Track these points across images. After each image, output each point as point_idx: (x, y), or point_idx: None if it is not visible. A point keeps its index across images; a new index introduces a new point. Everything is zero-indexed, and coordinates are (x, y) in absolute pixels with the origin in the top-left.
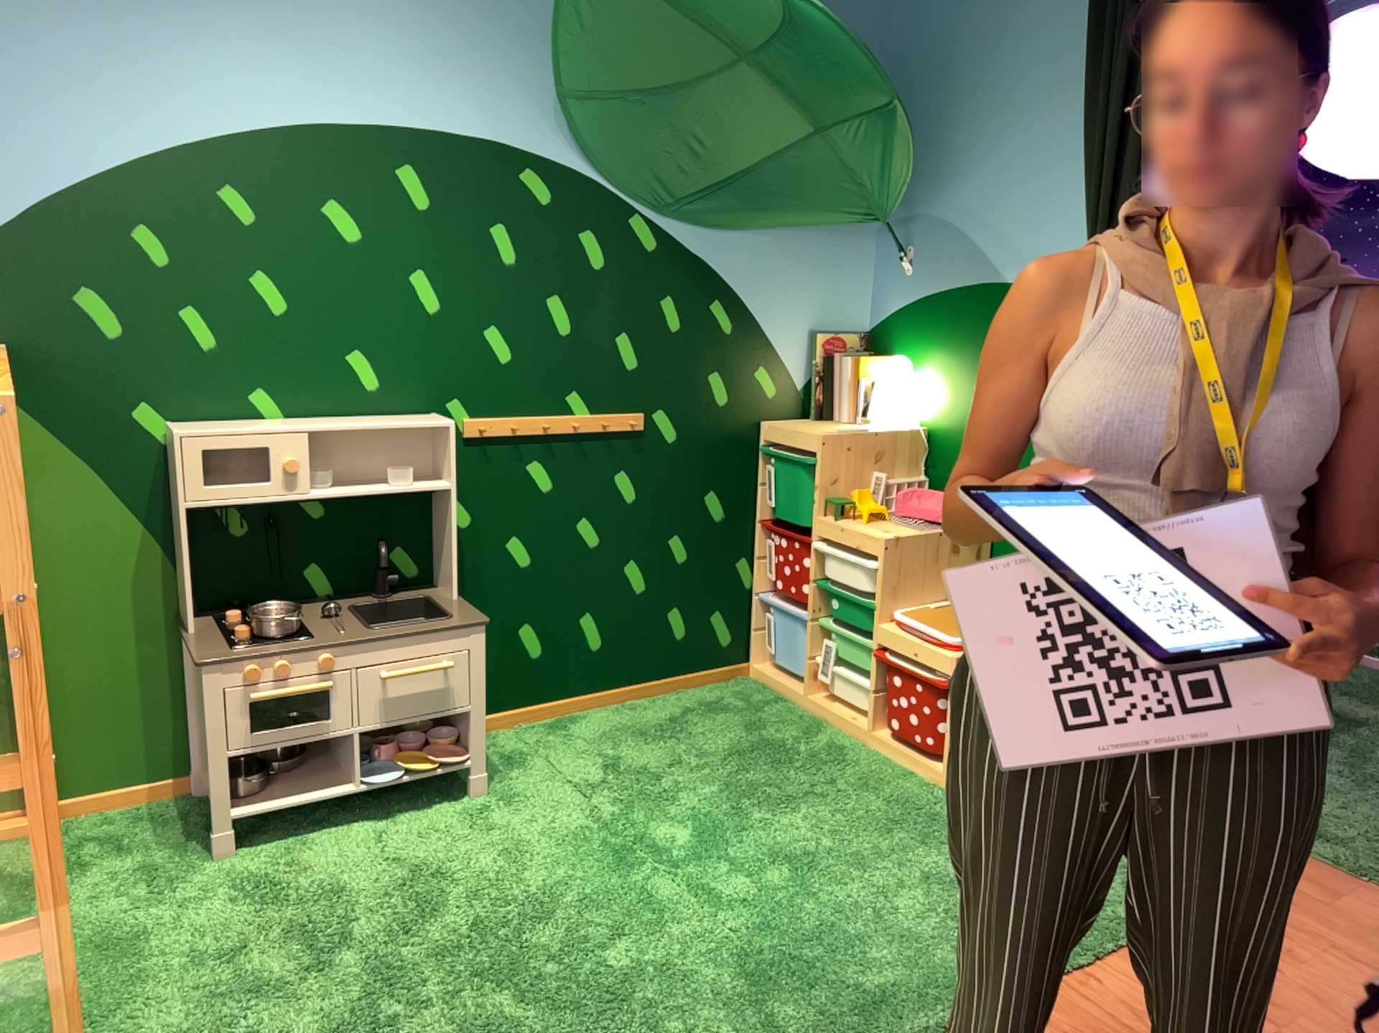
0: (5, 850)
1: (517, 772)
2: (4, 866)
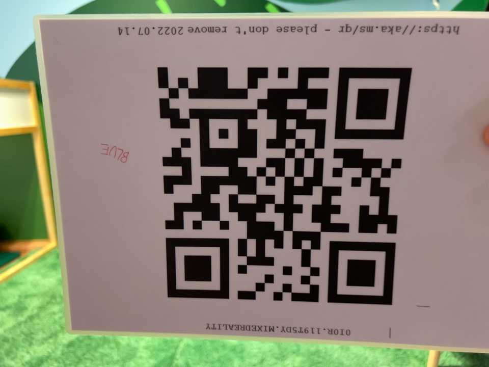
0: (29, 253)
1: None
2: (23, 258)
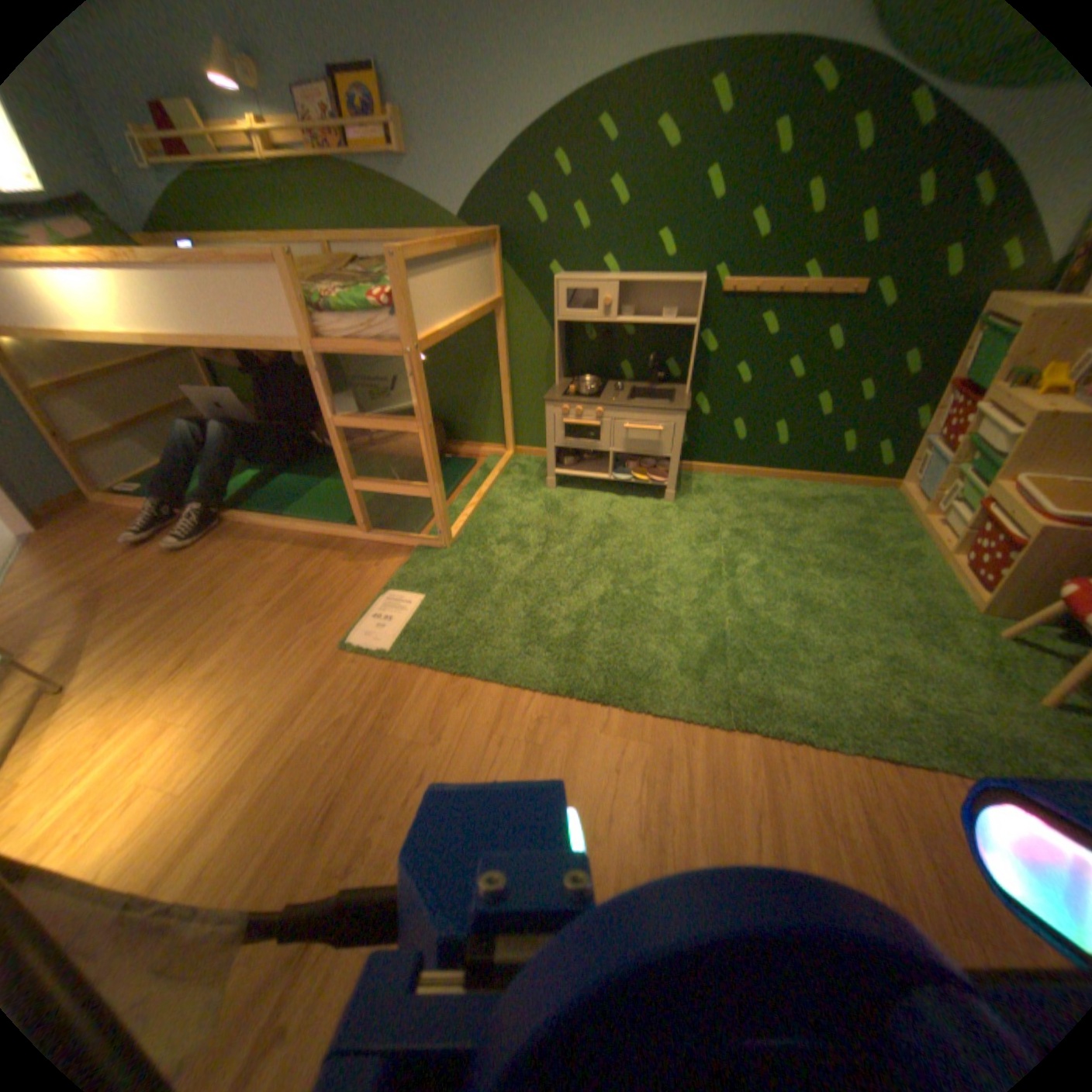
0: (485, 459)
1: (692, 497)
2: (480, 465)
